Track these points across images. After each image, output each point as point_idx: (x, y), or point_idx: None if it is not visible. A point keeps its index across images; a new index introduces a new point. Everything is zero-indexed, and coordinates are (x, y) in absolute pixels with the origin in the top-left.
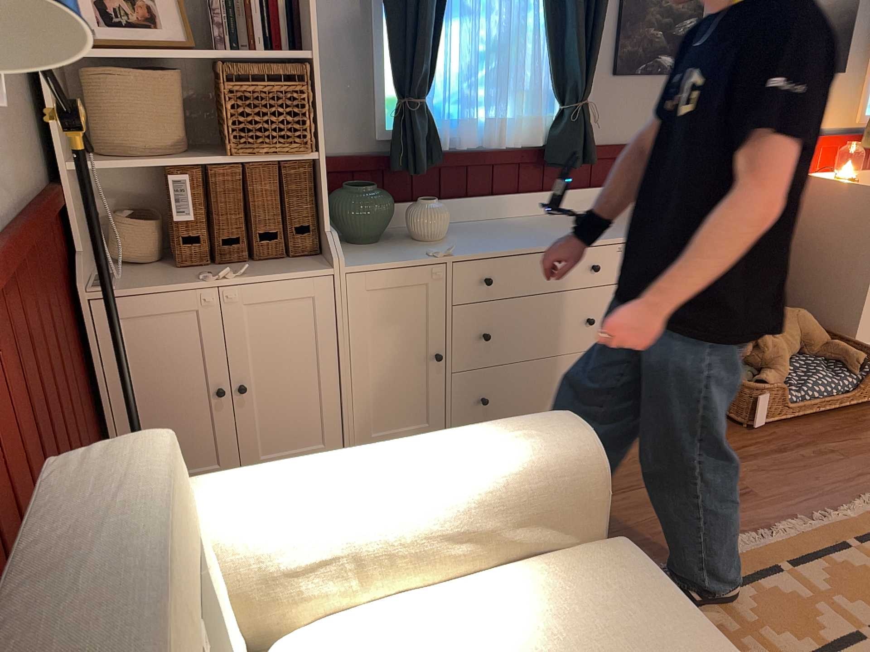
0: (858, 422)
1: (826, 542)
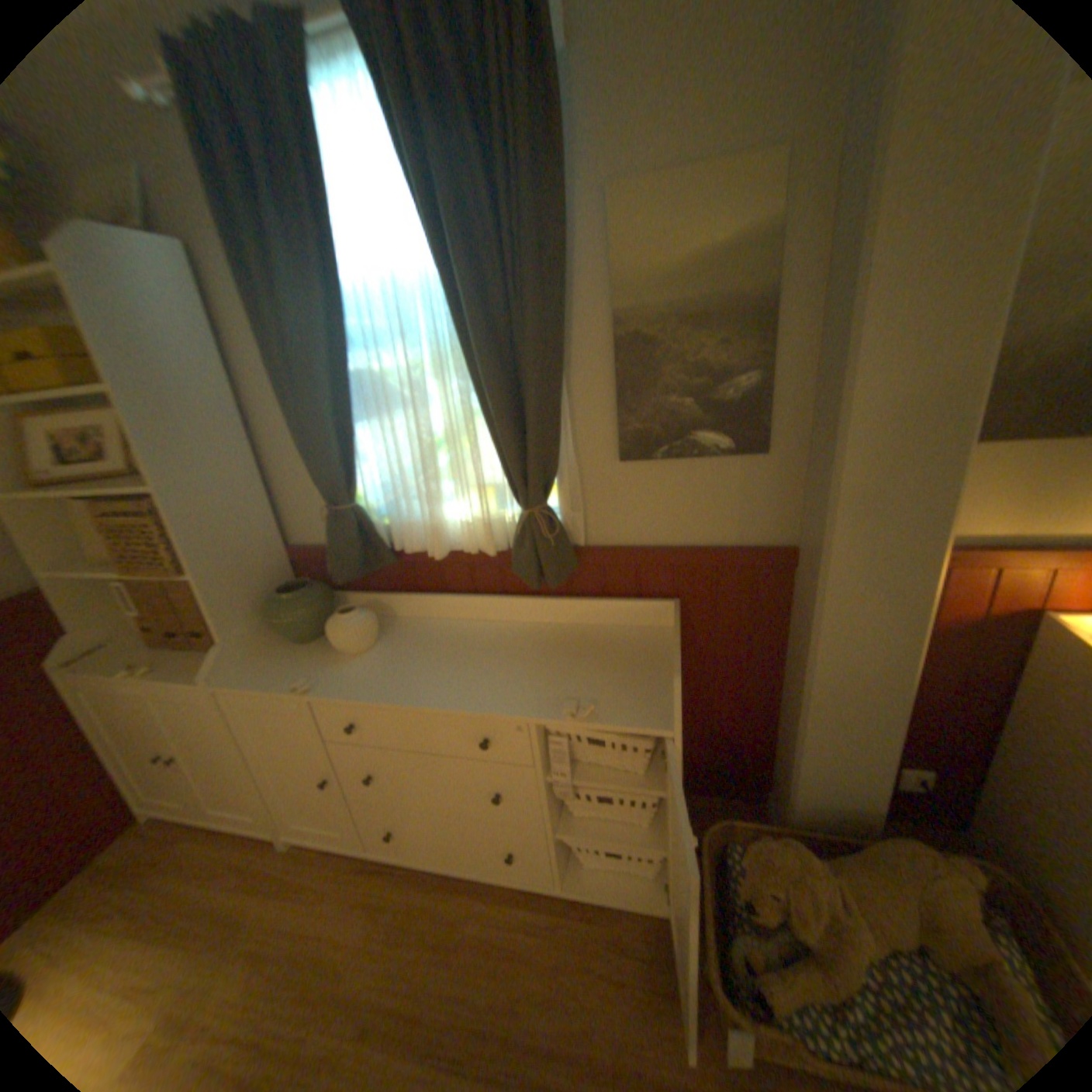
0: None
1: None
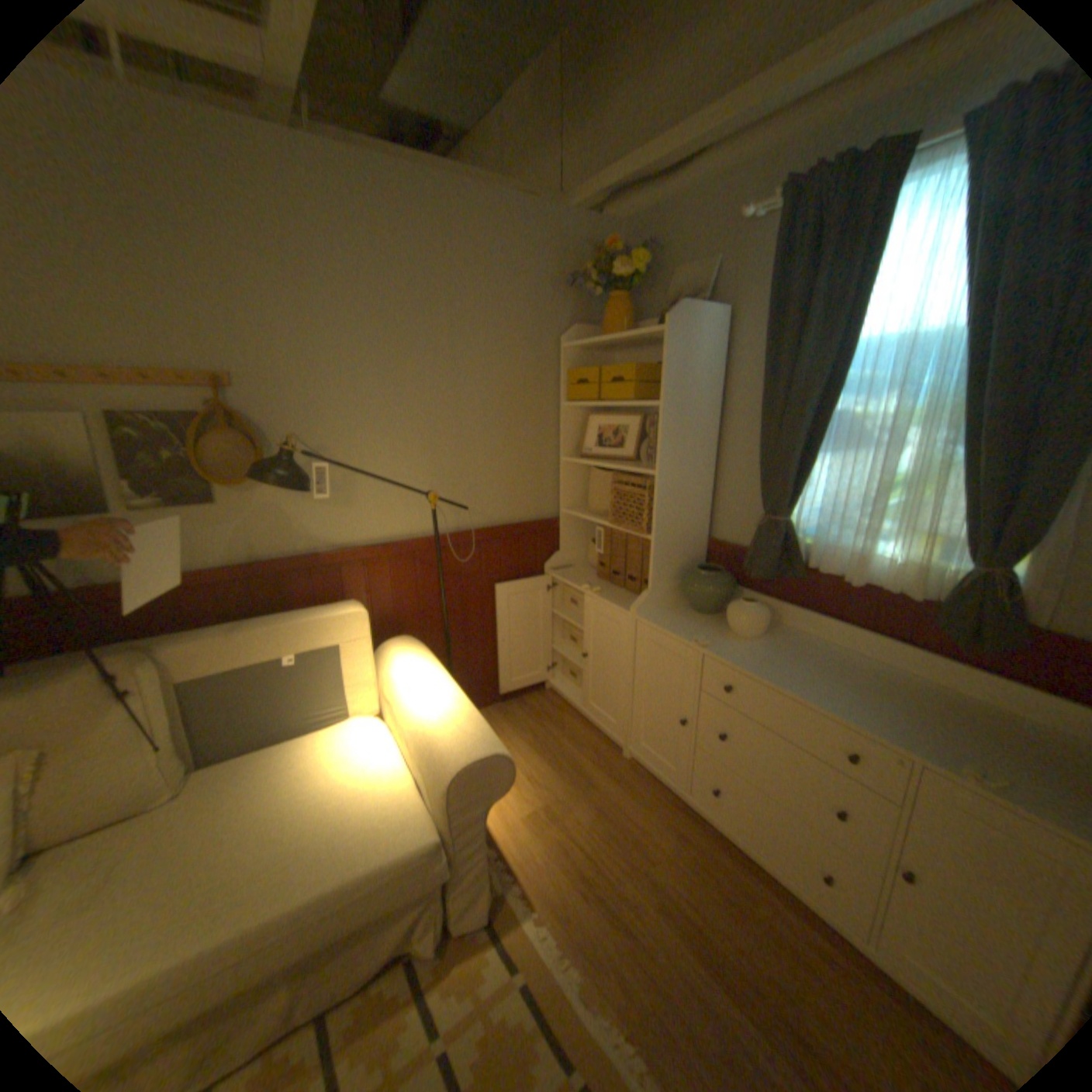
0: None
1: None
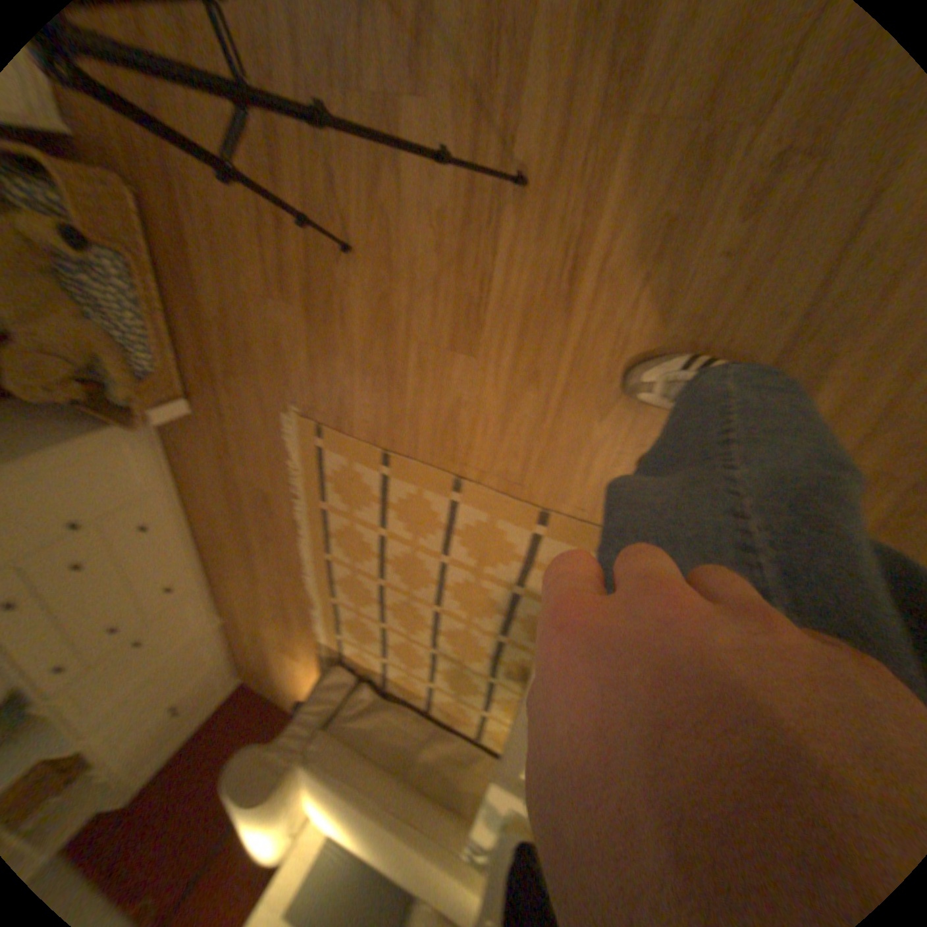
0: (173, 275)
1: (312, 515)
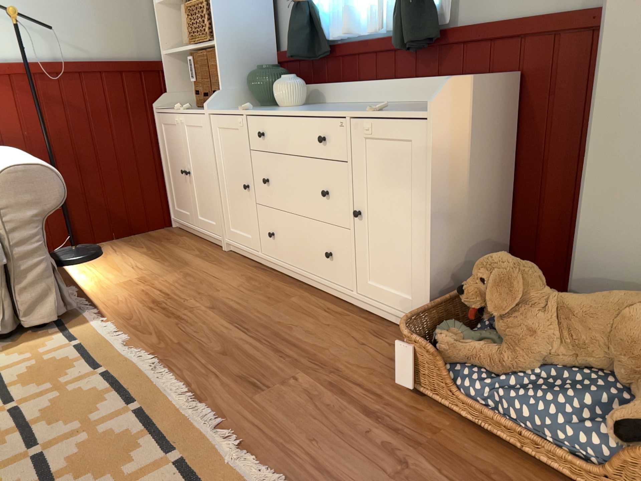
0: None
1: (175, 435)
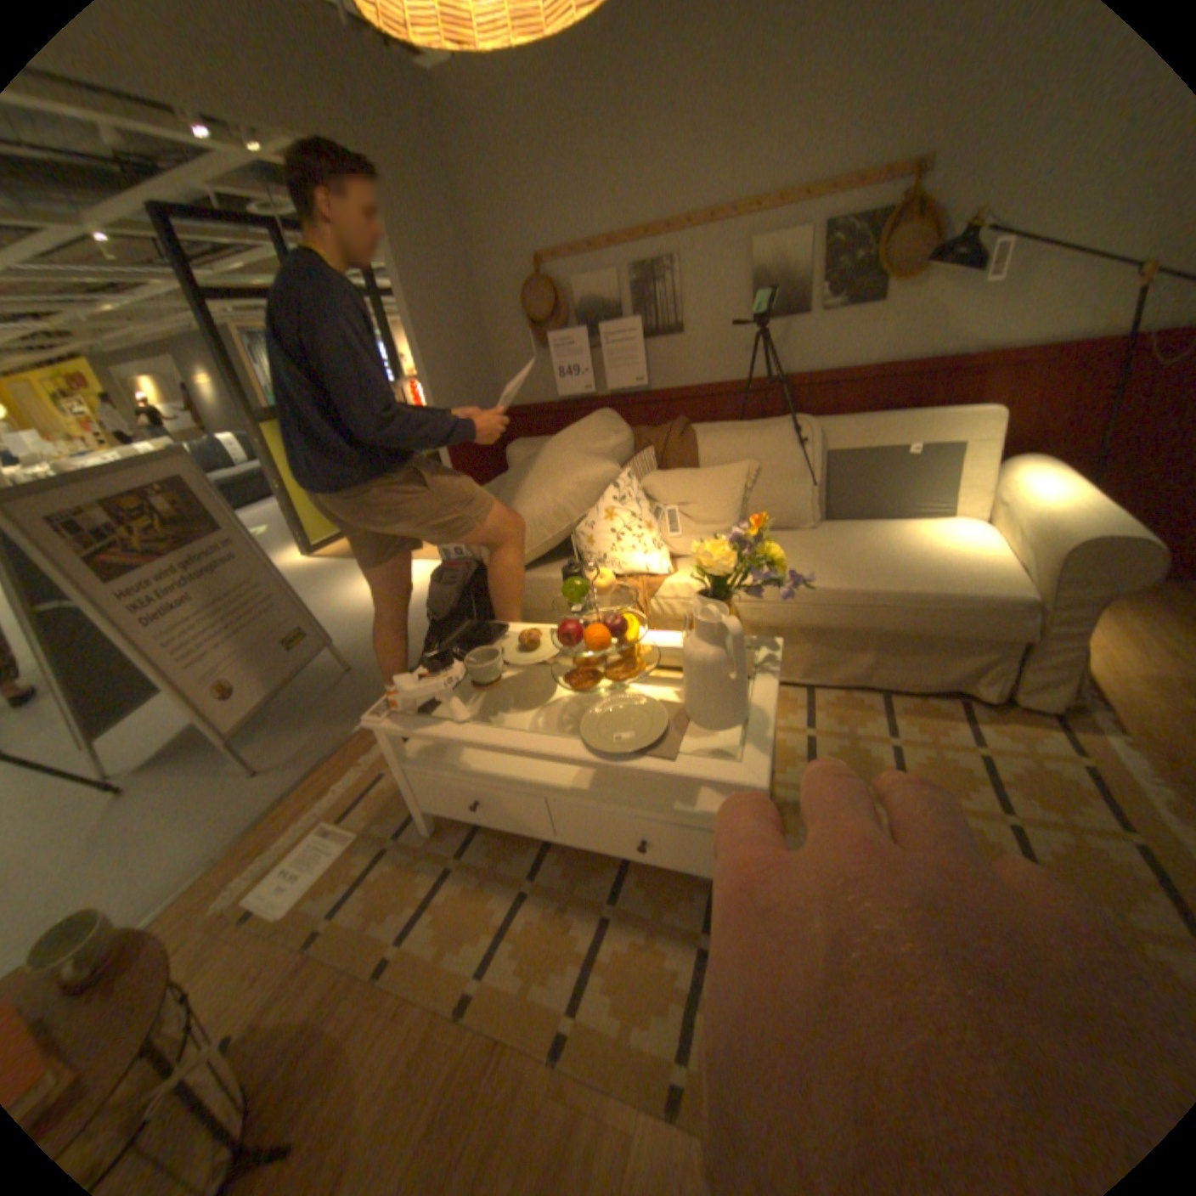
0: None
1: None
